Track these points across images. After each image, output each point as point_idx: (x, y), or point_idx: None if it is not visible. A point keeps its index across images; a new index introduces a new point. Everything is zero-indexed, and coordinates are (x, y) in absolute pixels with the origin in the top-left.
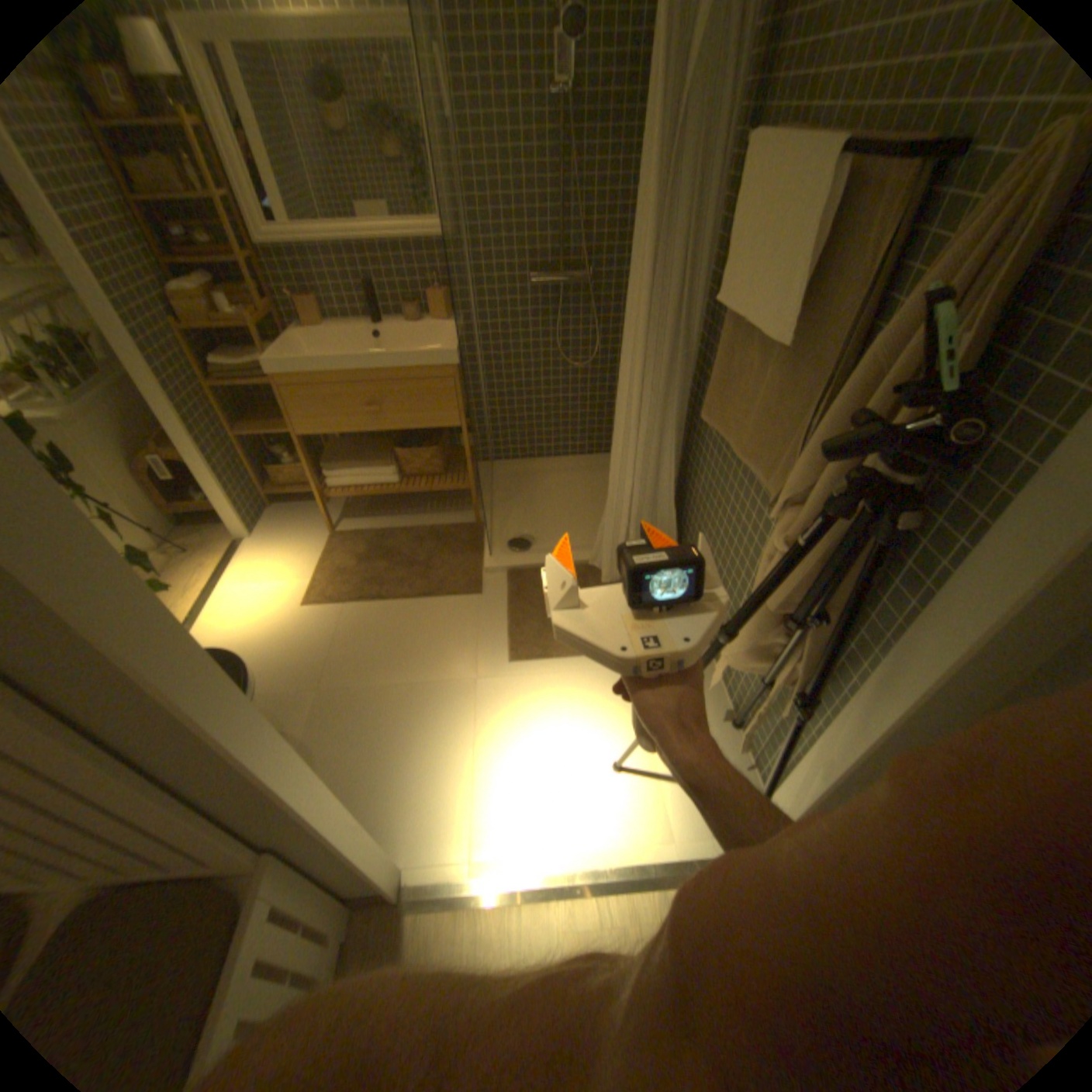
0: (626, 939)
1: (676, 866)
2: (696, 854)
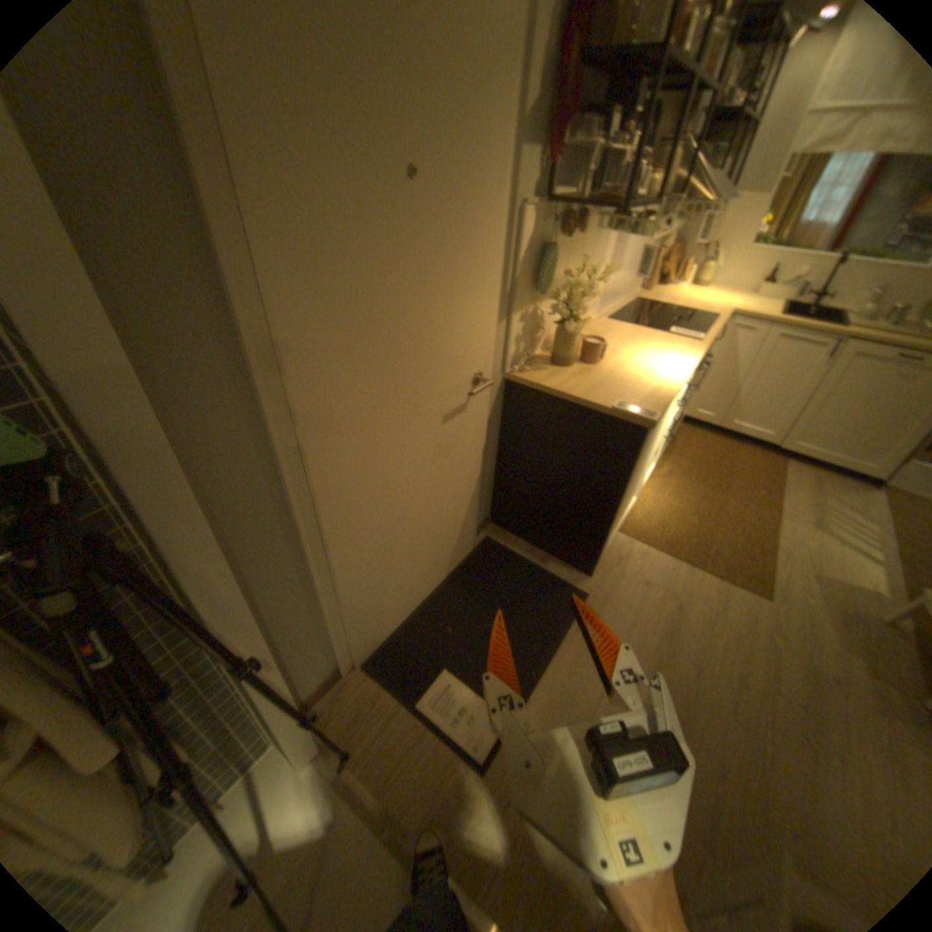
0: (423, 799)
1: (351, 805)
2: (331, 798)
